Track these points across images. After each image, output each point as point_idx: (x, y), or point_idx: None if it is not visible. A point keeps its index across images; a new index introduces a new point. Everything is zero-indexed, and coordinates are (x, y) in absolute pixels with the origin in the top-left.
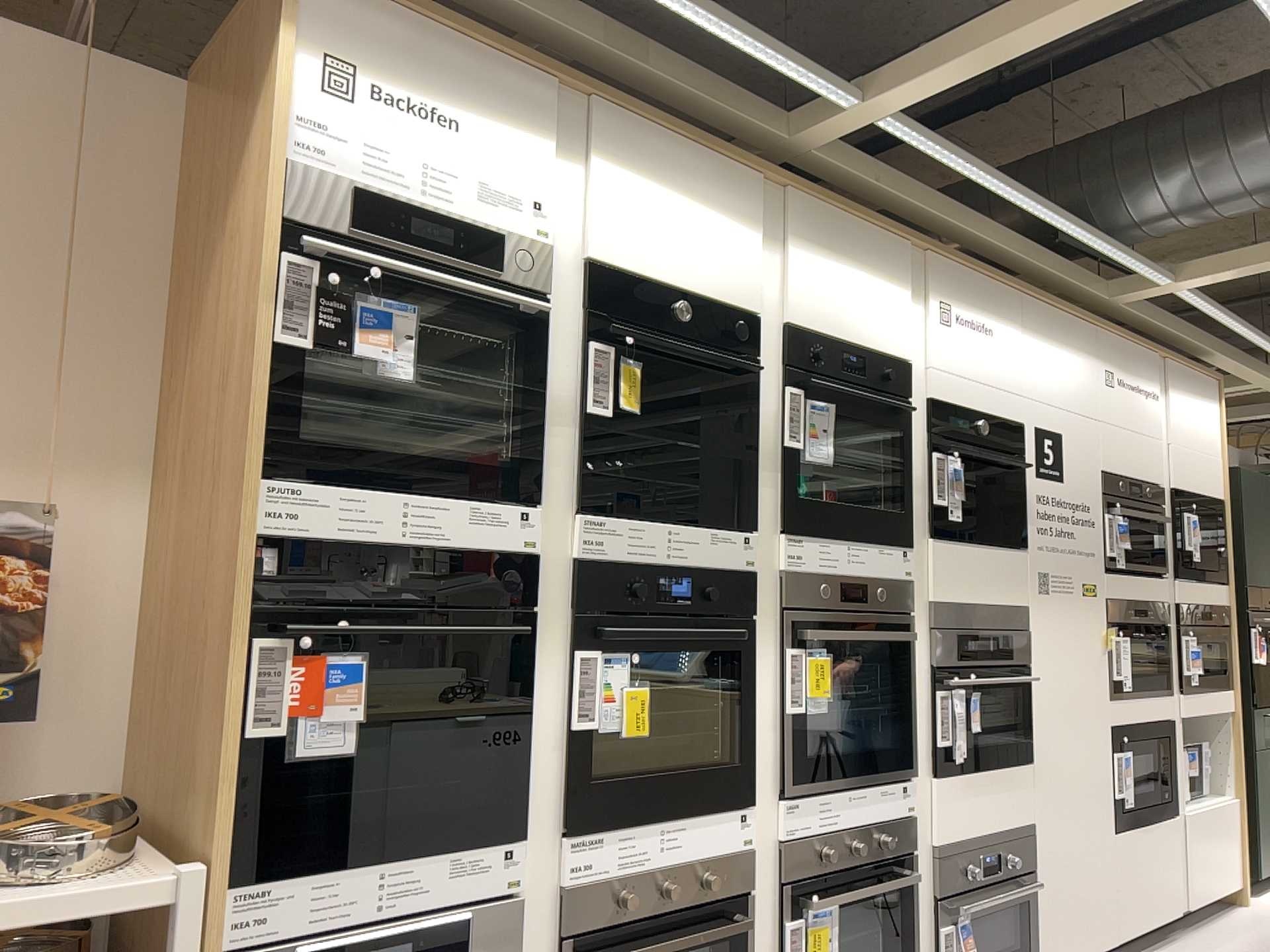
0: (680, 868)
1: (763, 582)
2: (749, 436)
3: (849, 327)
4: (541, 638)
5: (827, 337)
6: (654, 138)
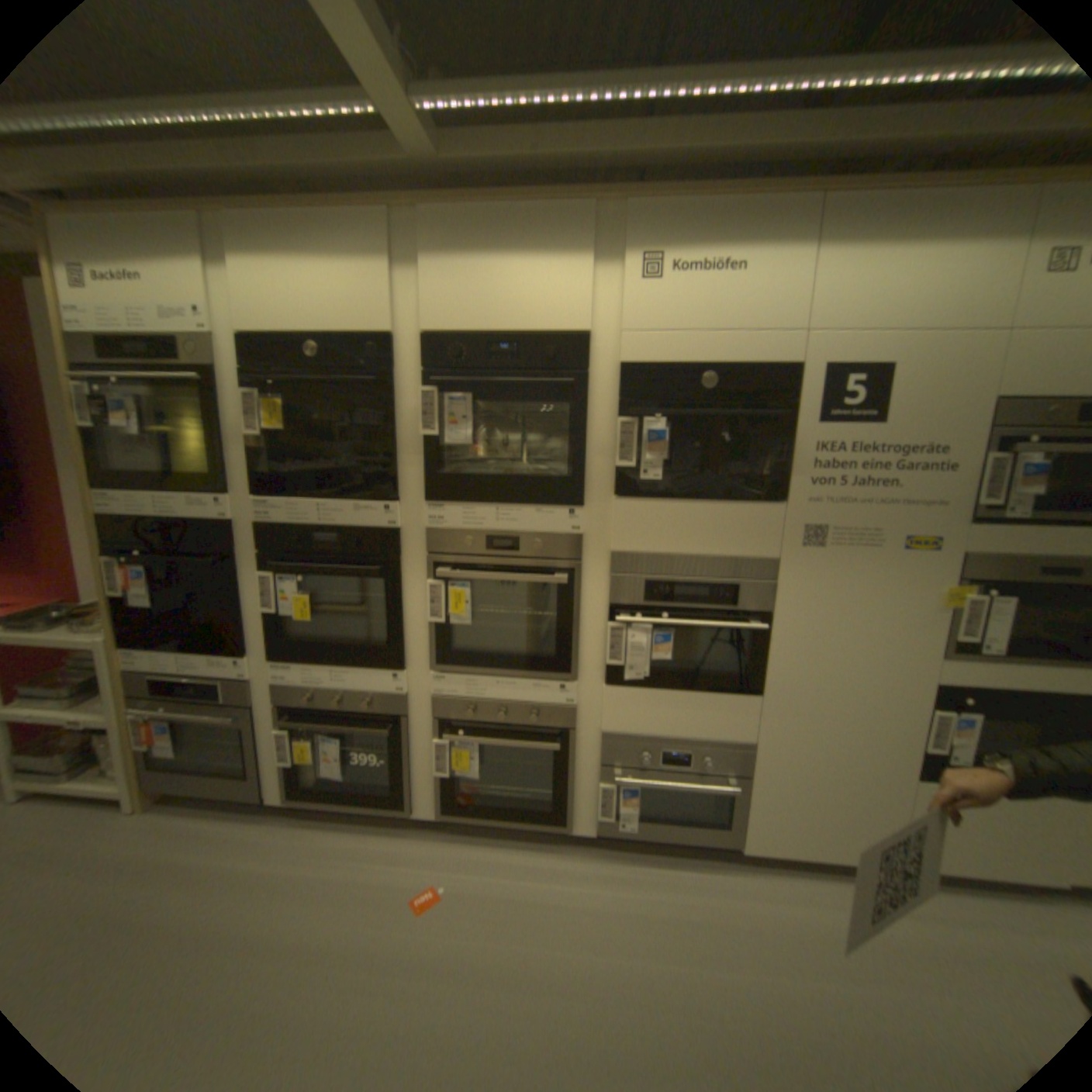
0: (346, 701)
1: (415, 539)
2: (392, 432)
3: (507, 314)
4: (240, 568)
5: (477, 330)
6: (272, 212)
